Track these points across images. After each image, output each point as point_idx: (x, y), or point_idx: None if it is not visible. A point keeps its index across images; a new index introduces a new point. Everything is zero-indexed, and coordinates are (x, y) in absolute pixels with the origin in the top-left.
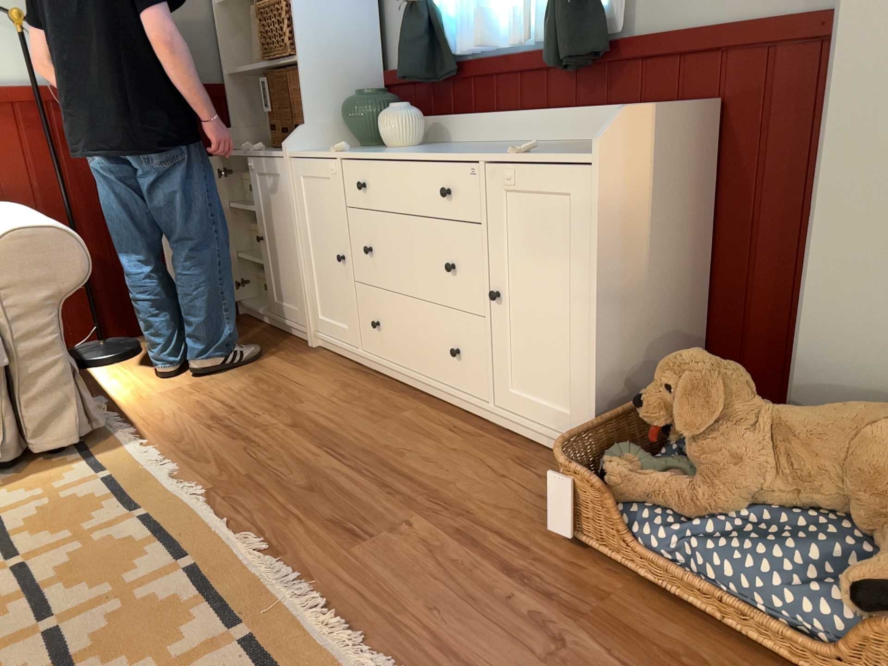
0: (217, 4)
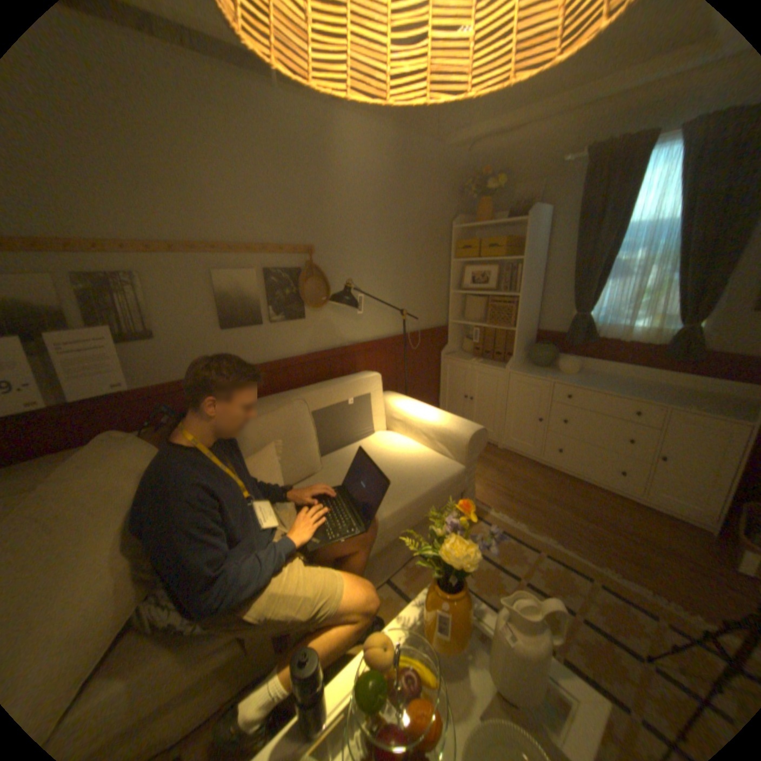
0: (451, 292)
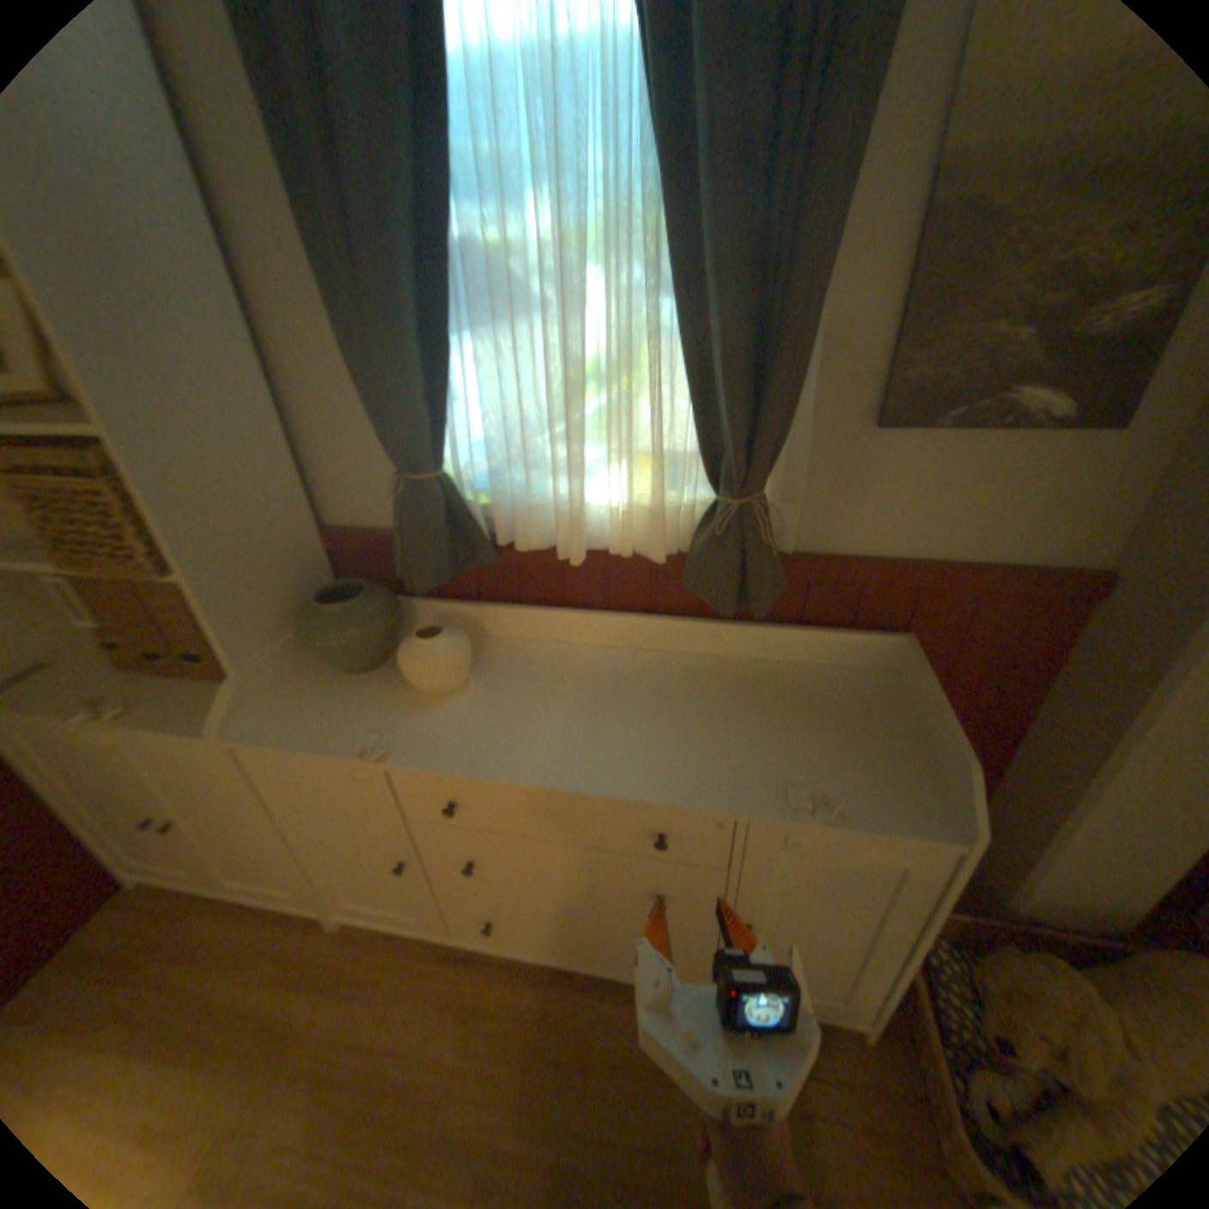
0: None
